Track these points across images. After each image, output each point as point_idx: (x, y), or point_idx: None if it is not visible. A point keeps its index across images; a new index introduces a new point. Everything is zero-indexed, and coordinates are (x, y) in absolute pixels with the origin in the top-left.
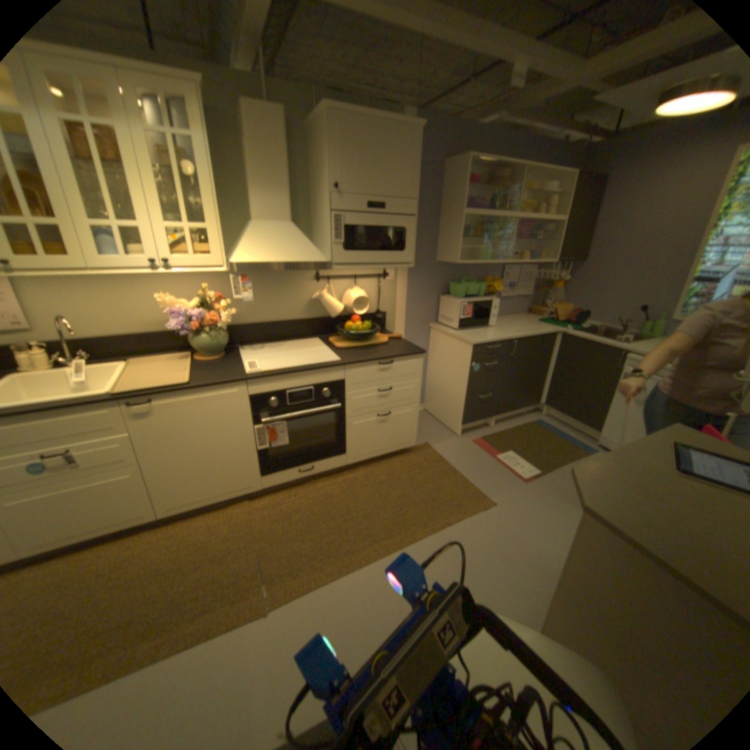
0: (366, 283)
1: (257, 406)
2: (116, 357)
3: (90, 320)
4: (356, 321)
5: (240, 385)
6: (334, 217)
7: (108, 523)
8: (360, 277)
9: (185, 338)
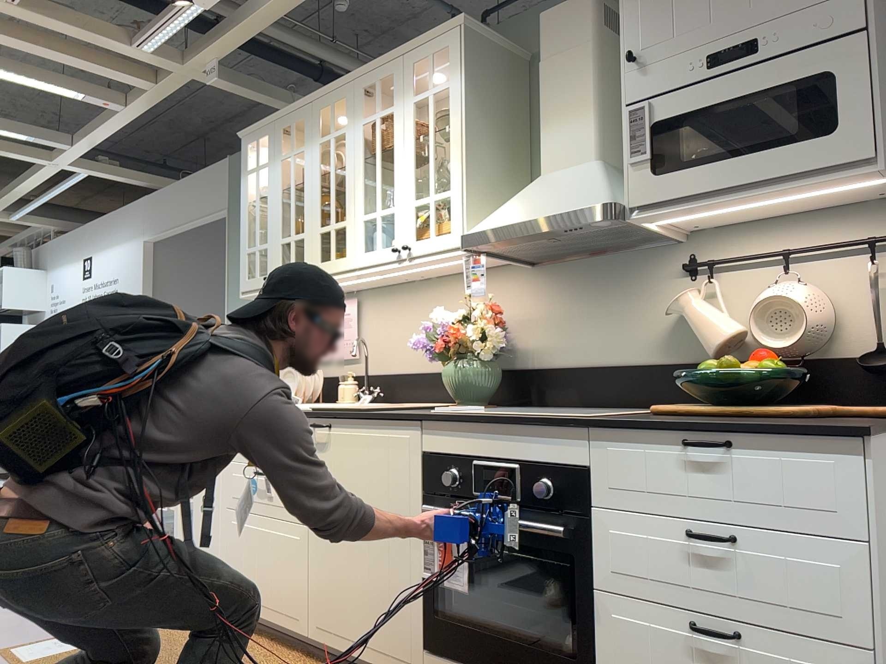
0: (831, 268)
1: (429, 477)
2: (406, 404)
3: (397, 351)
4: (755, 360)
5: (412, 428)
6: (628, 114)
7: (274, 603)
8: (797, 250)
9: (443, 371)
